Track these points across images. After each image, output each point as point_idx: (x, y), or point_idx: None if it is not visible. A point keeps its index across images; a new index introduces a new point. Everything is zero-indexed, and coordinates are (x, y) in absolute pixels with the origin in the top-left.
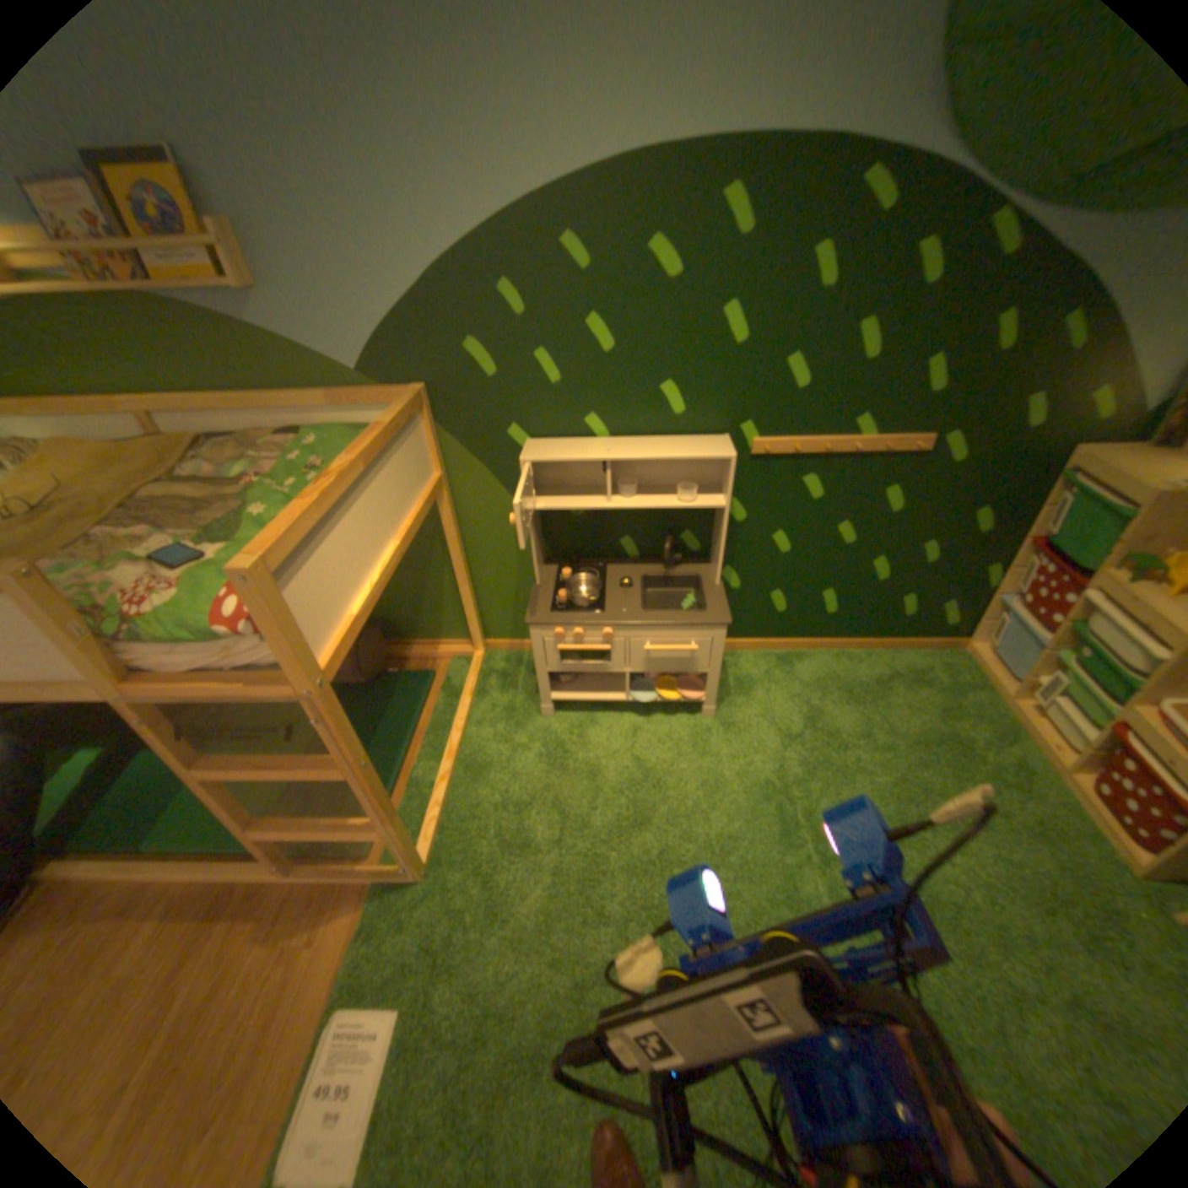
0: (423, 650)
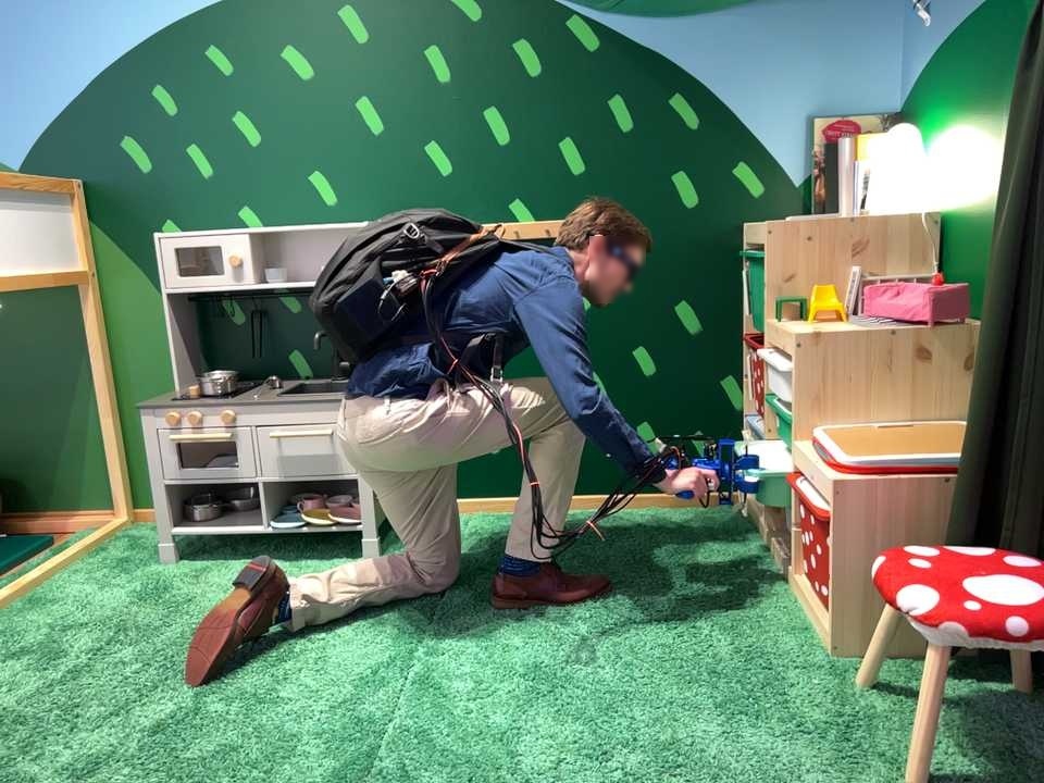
0: (52, 519)
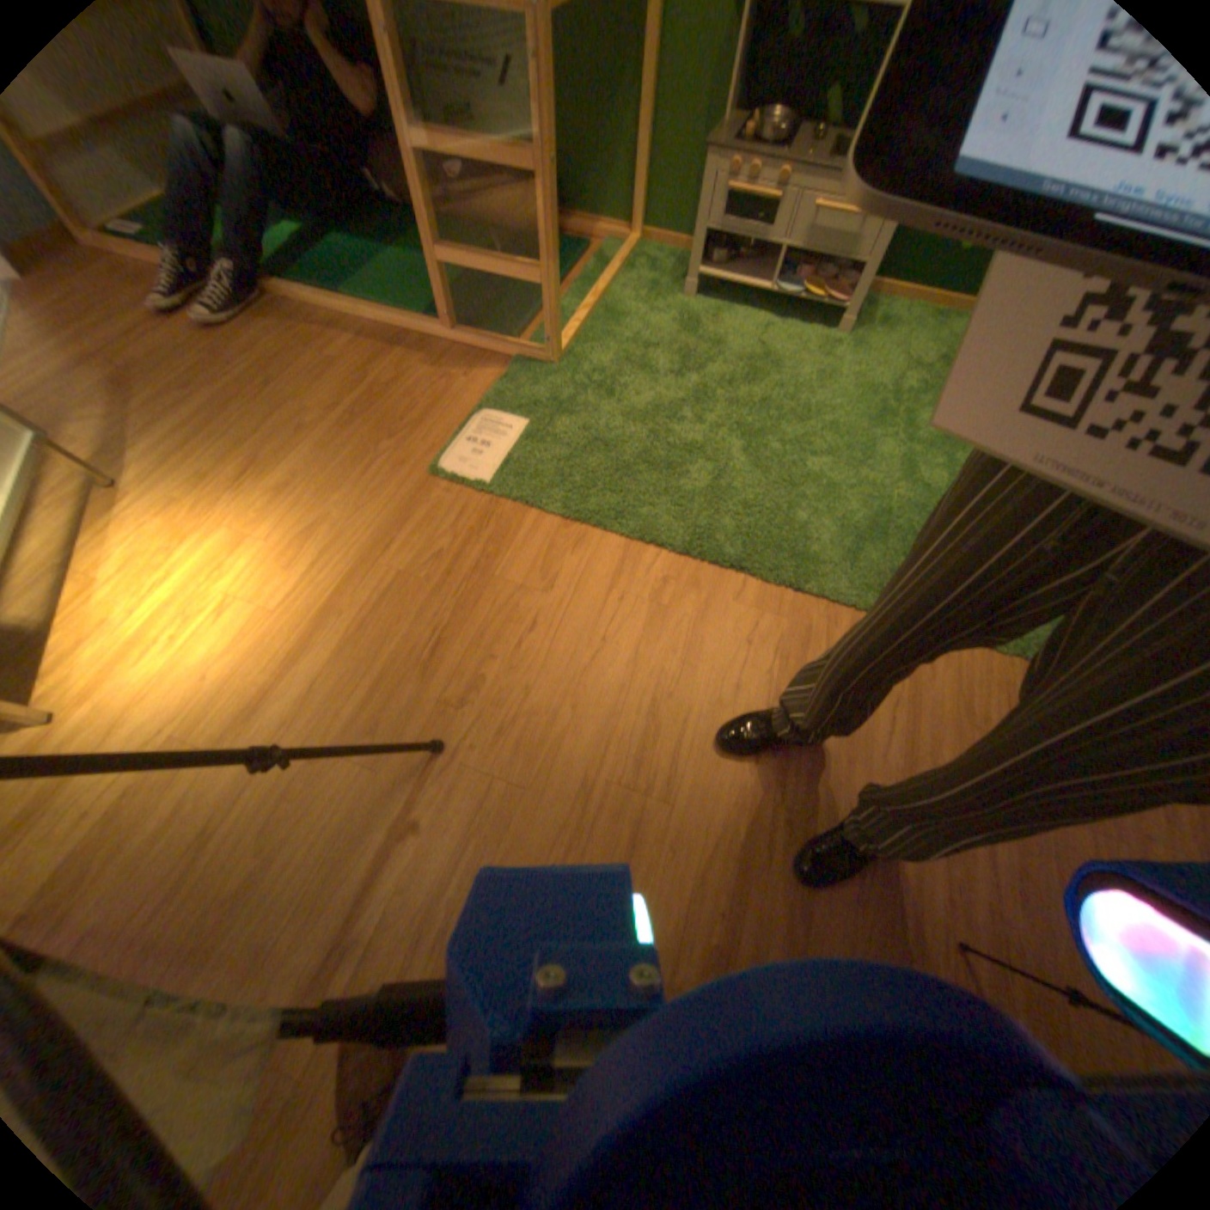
0: (579, 221)
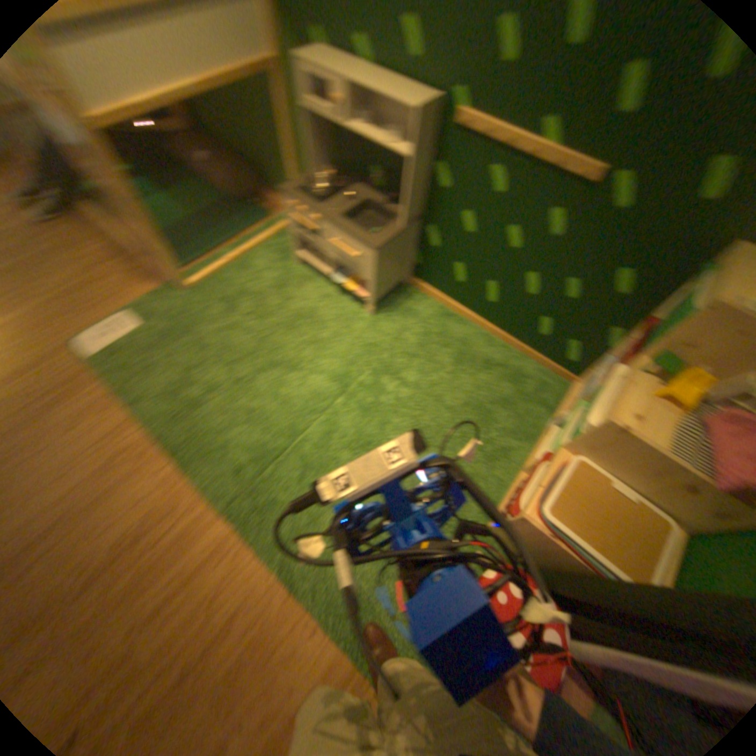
0: (272, 200)
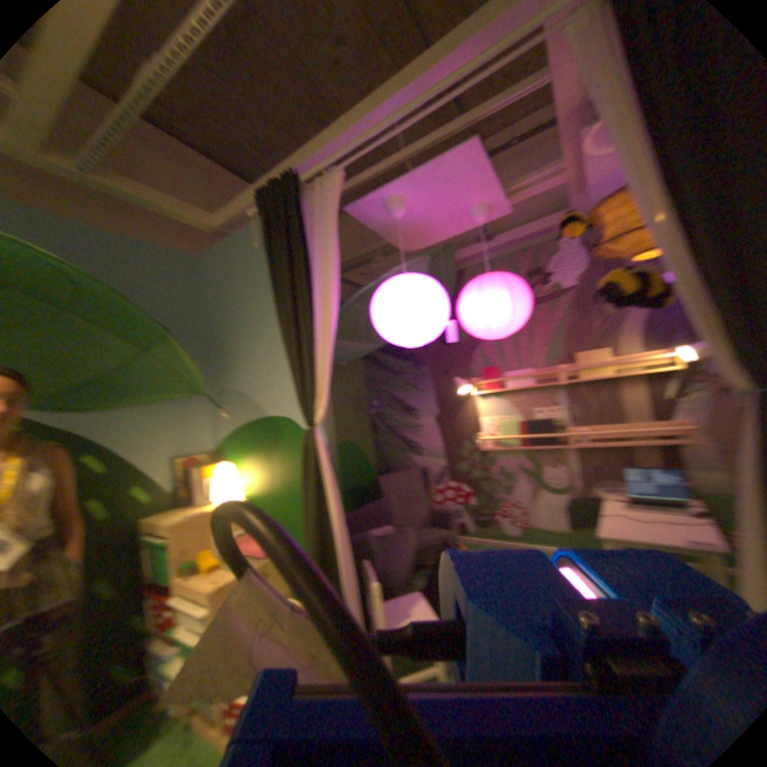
0: None
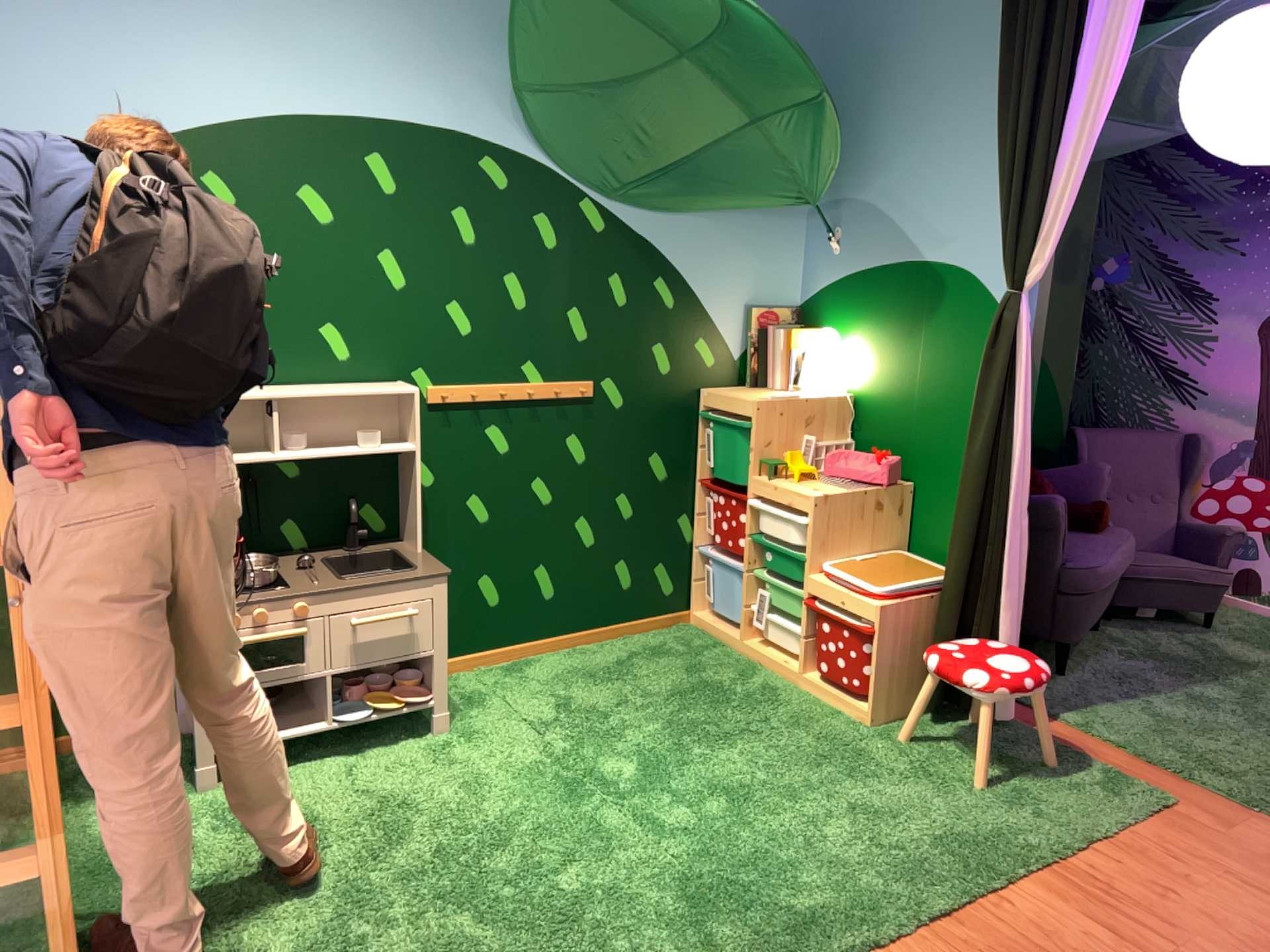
0: None
